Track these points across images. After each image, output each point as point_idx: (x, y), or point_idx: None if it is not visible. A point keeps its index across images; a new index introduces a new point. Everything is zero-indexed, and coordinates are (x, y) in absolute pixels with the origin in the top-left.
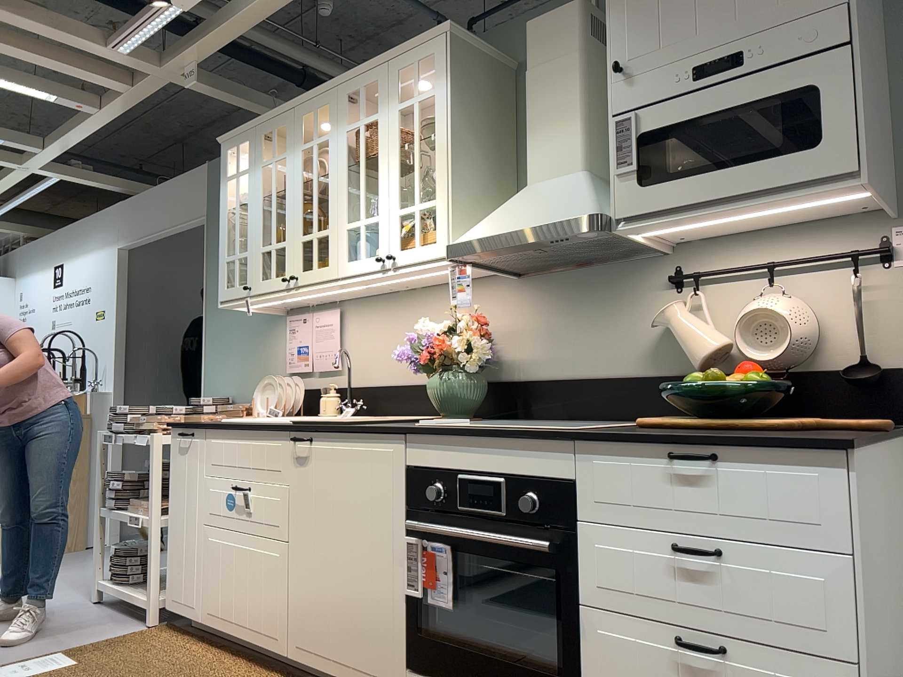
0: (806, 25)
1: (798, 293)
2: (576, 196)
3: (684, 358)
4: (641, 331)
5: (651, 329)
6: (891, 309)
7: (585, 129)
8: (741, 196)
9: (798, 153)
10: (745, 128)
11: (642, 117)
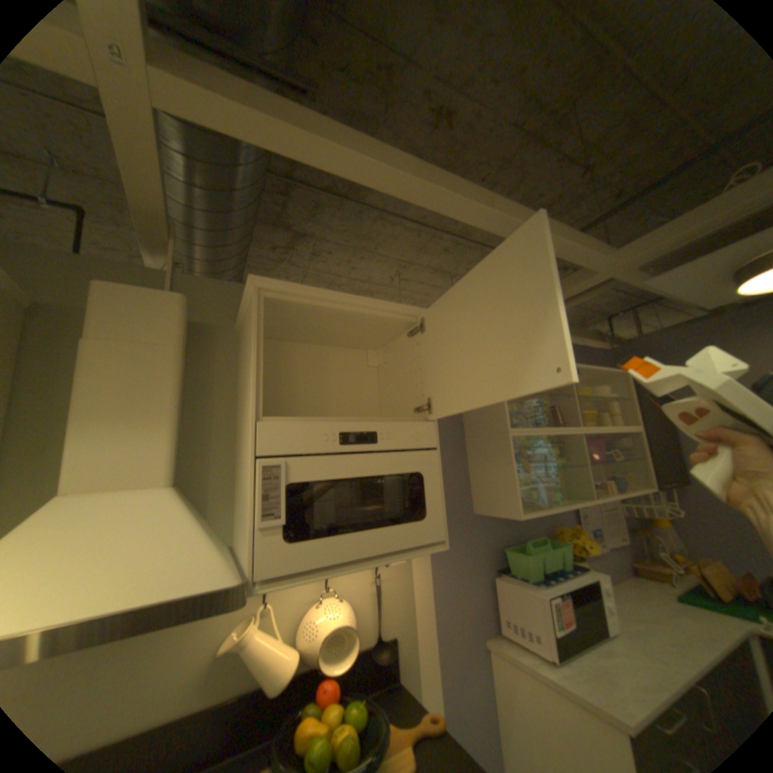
0: (417, 427)
1: (341, 592)
2: (183, 539)
3: (241, 675)
4: (192, 654)
5: (205, 651)
6: (391, 596)
7: (175, 435)
8: (374, 553)
9: (415, 523)
10: (375, 493)
11: (292, 465)
